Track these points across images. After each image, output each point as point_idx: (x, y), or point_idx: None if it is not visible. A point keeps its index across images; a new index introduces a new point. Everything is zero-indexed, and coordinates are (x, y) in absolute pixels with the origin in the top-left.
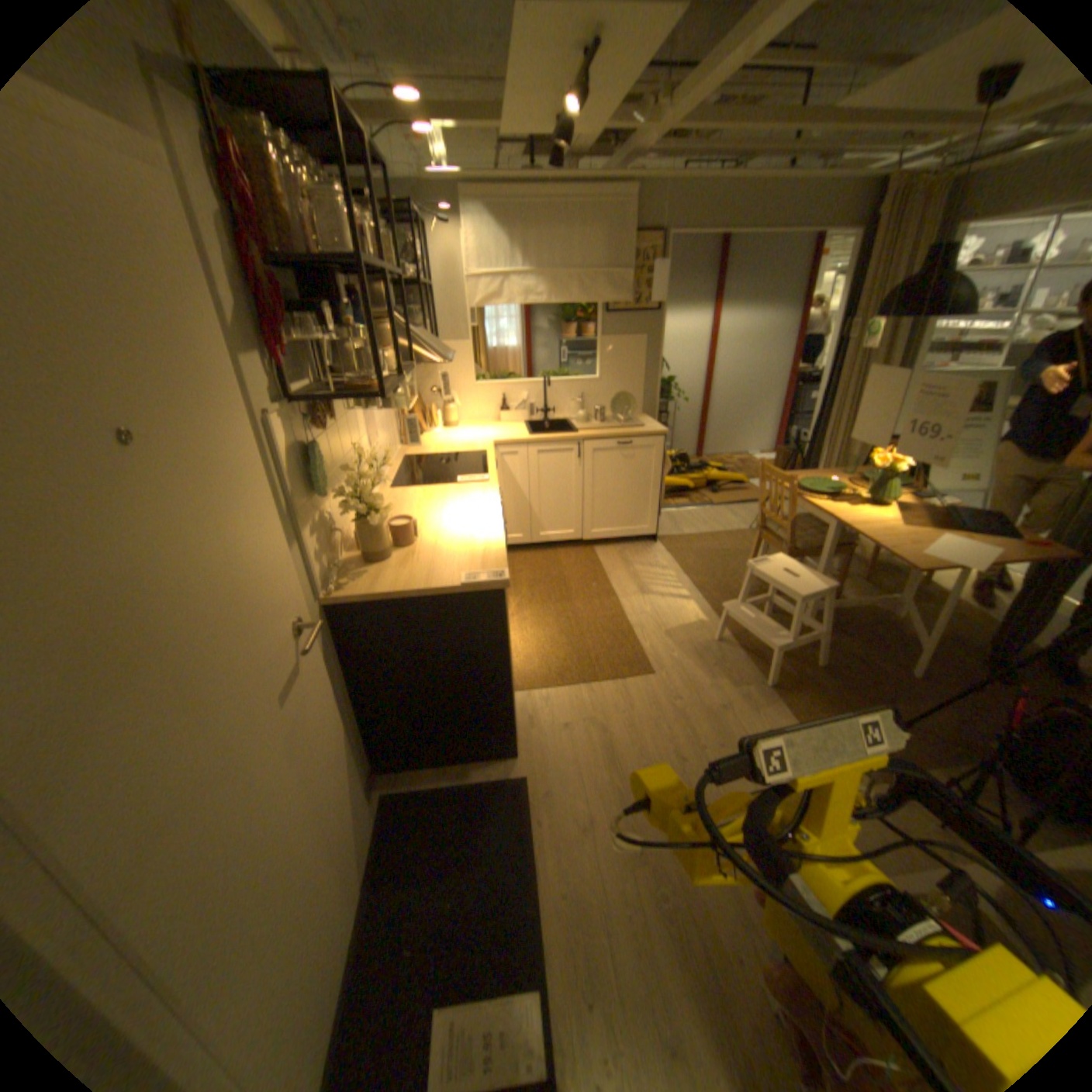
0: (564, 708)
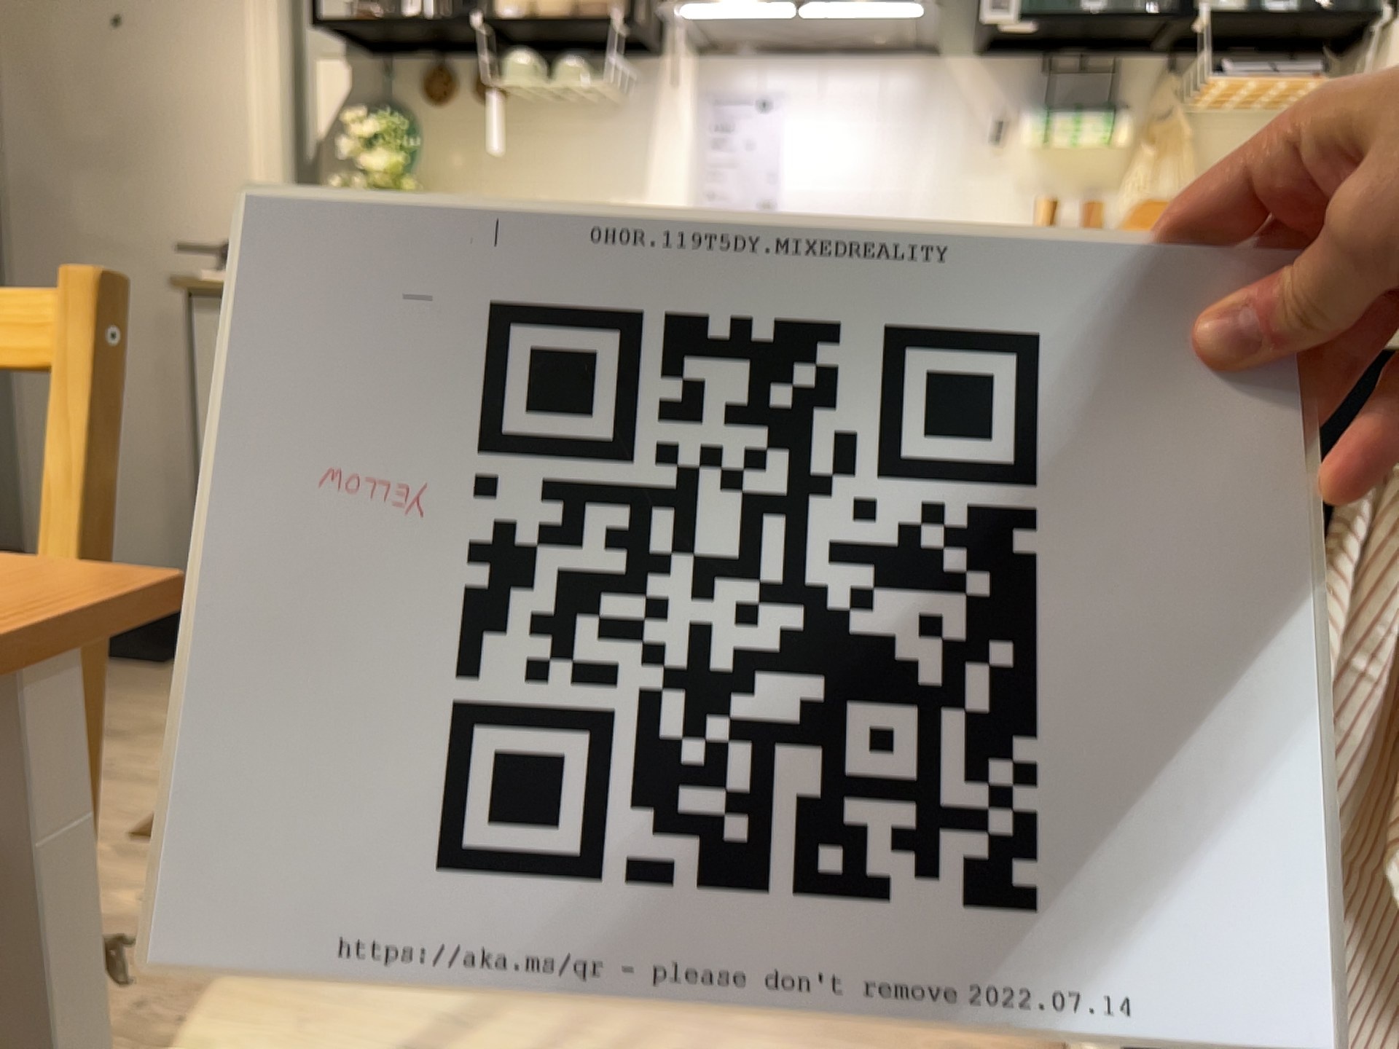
0: None
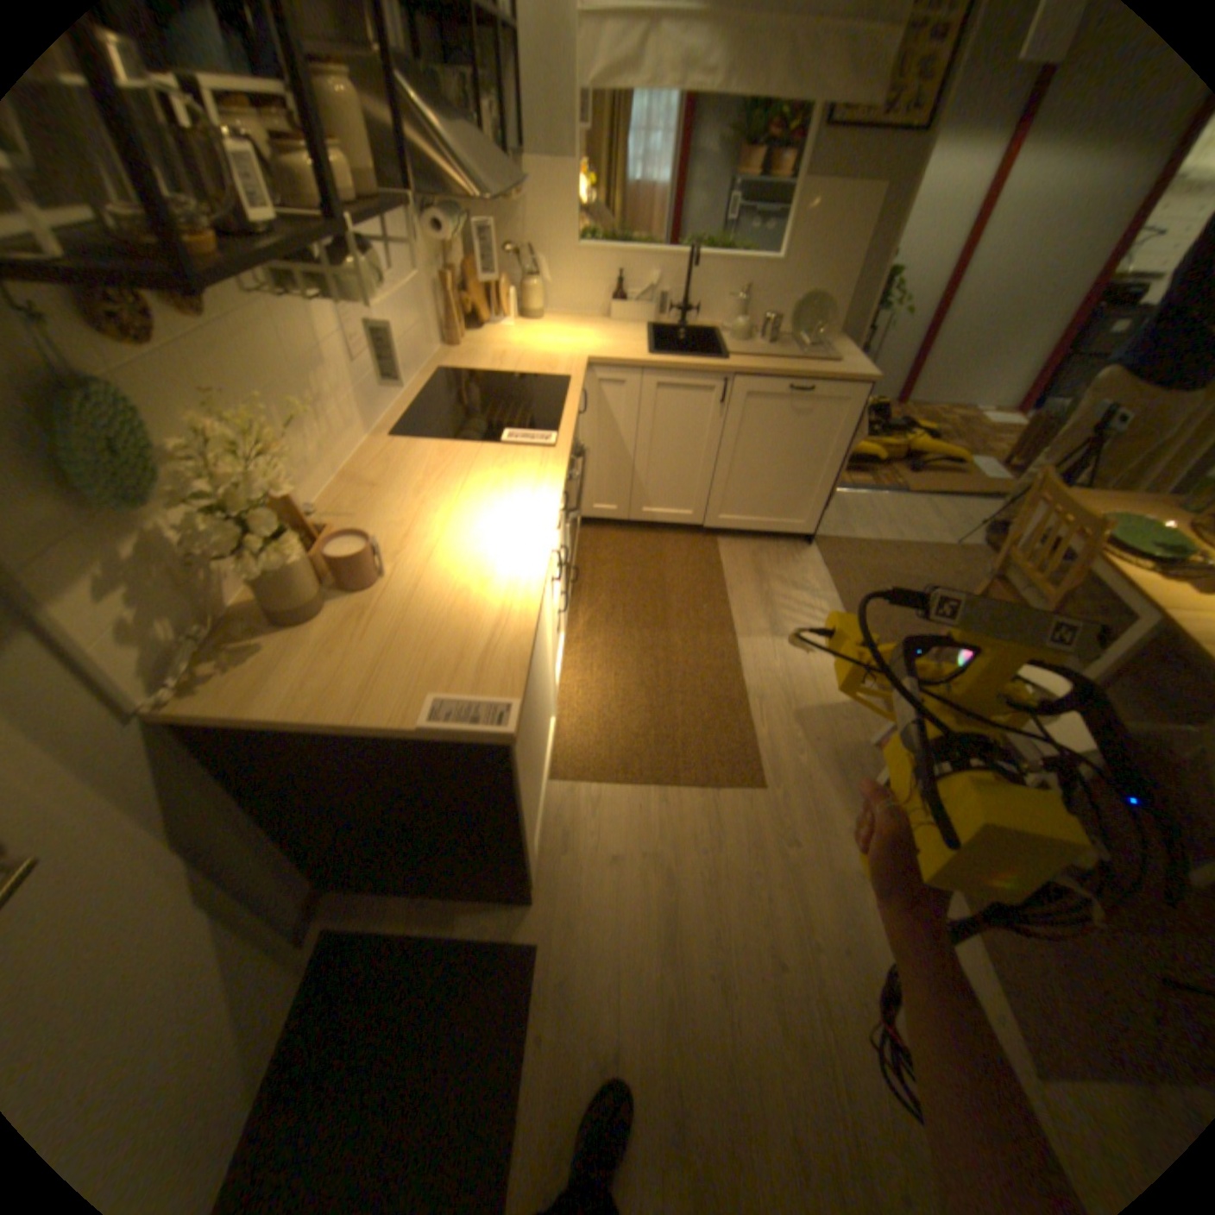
0: (617, 827)
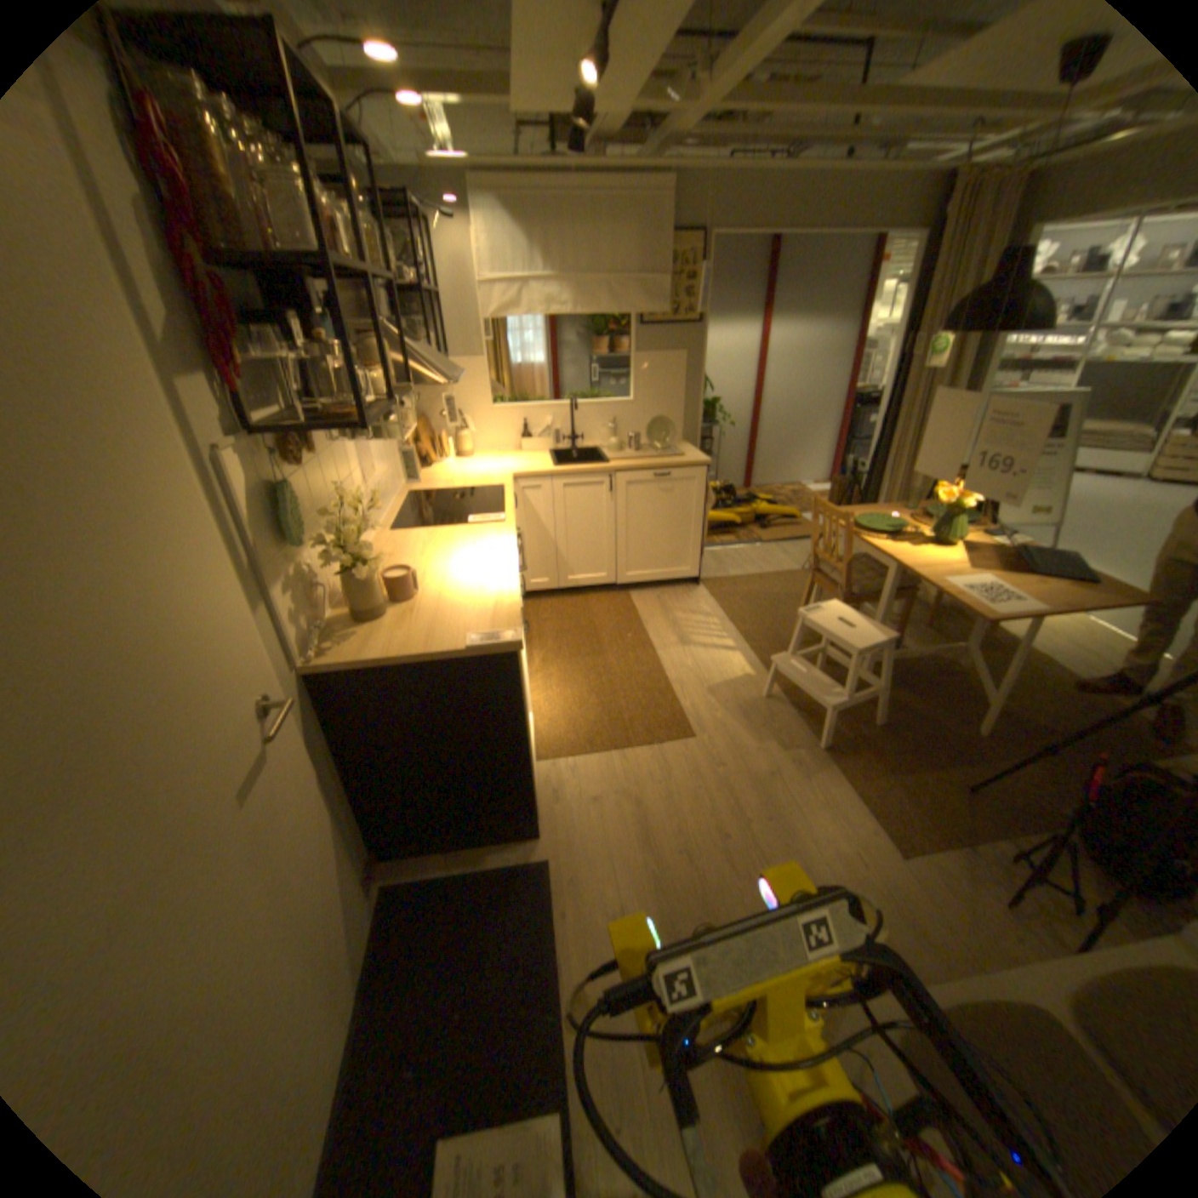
0: (595, 777)
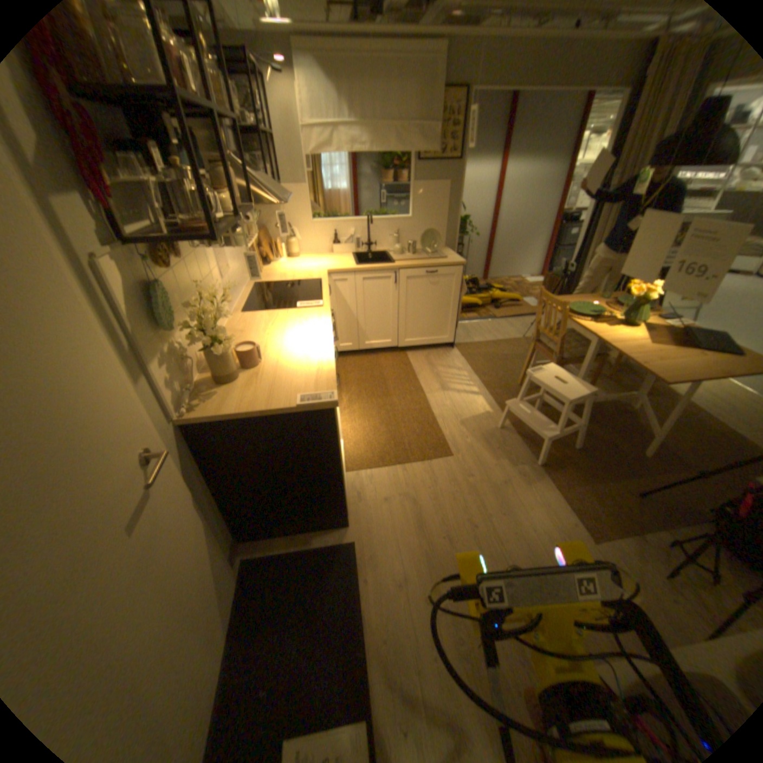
0: (385, 484)
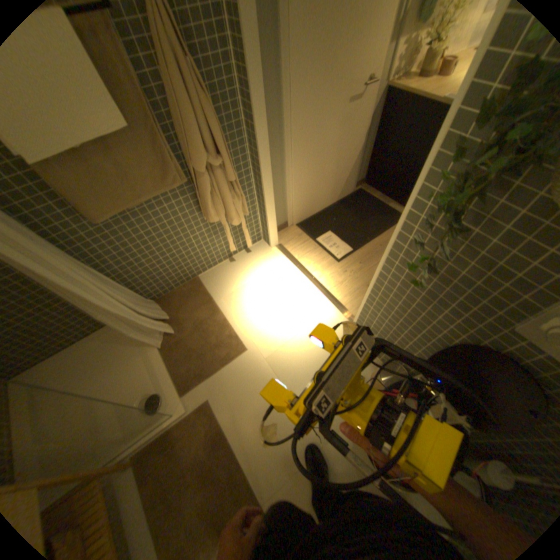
0: None
